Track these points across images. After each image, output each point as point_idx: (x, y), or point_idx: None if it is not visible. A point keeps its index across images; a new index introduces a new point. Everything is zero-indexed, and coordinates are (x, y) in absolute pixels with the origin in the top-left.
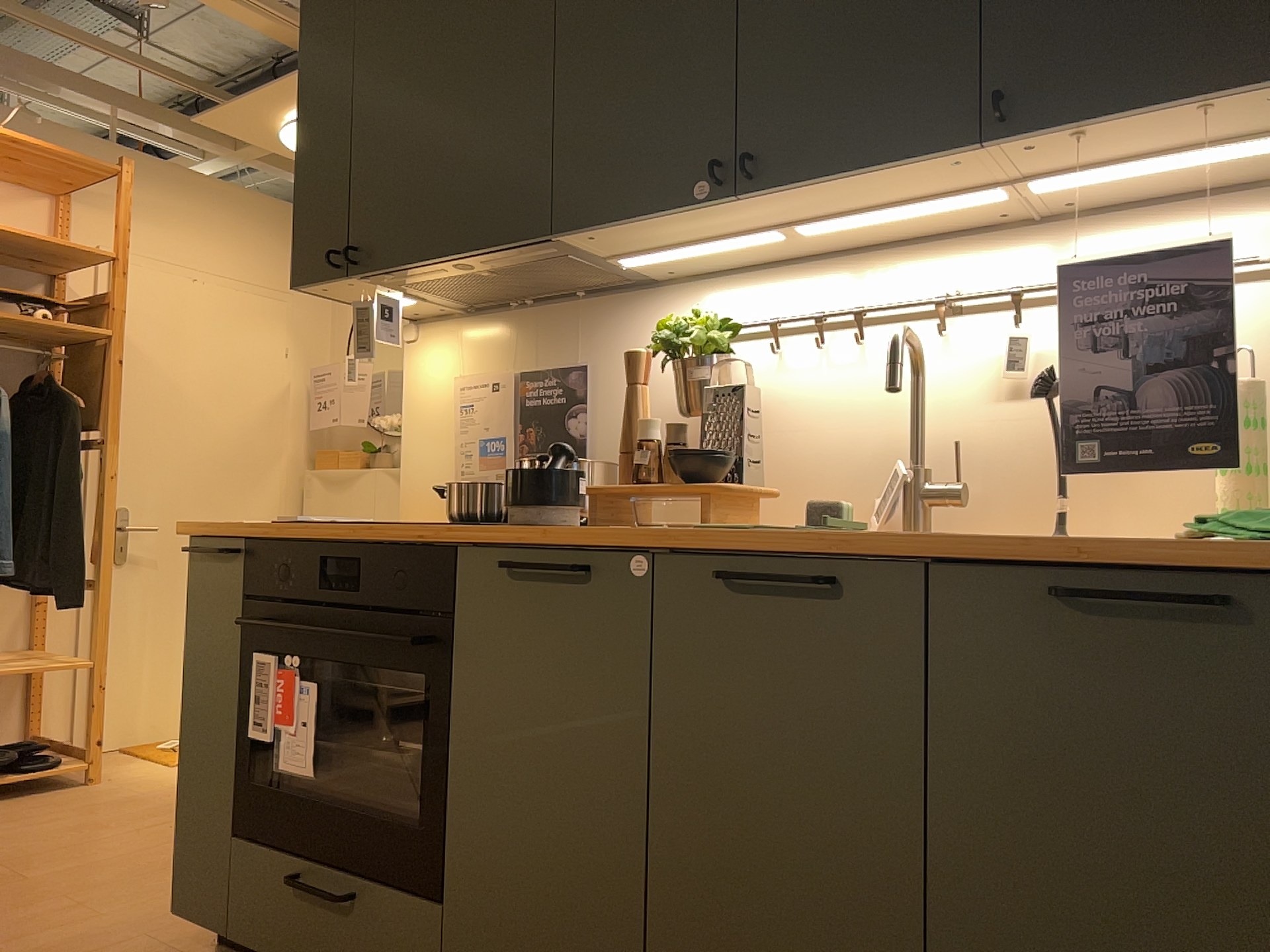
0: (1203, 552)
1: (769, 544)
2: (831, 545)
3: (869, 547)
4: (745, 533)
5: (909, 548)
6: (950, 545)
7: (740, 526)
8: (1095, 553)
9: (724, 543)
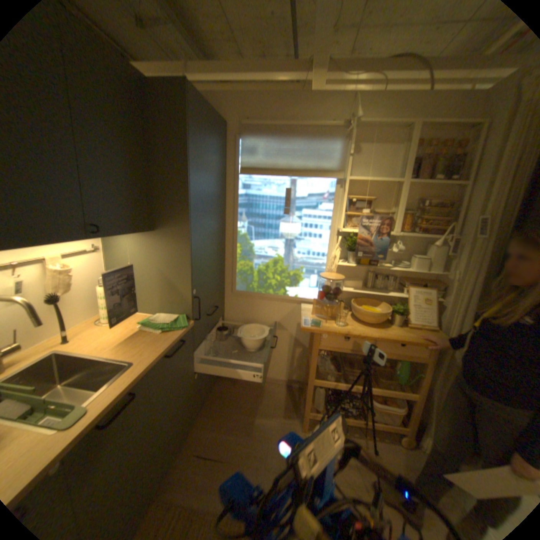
0: (181, 336)
1: (106, 404)
2: (129, 386)
3: (138, 378)
4: (93, 410)
5: (146, 371)
6: (154, 363)
7: (84, 410)
8: (170, 346)
9: (99, 417)
